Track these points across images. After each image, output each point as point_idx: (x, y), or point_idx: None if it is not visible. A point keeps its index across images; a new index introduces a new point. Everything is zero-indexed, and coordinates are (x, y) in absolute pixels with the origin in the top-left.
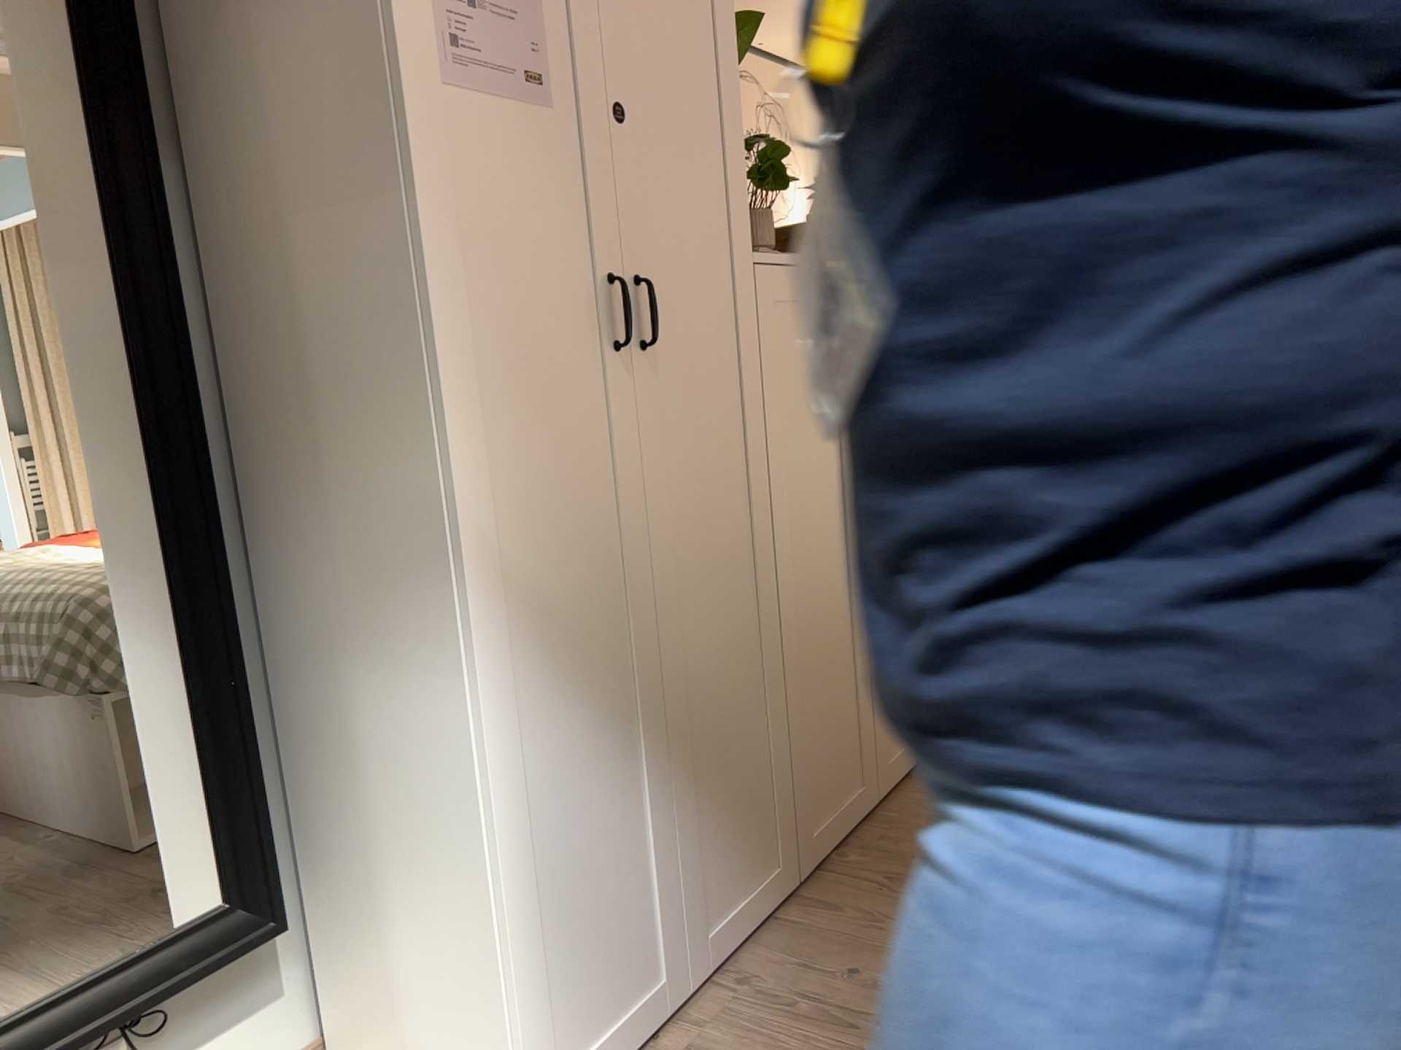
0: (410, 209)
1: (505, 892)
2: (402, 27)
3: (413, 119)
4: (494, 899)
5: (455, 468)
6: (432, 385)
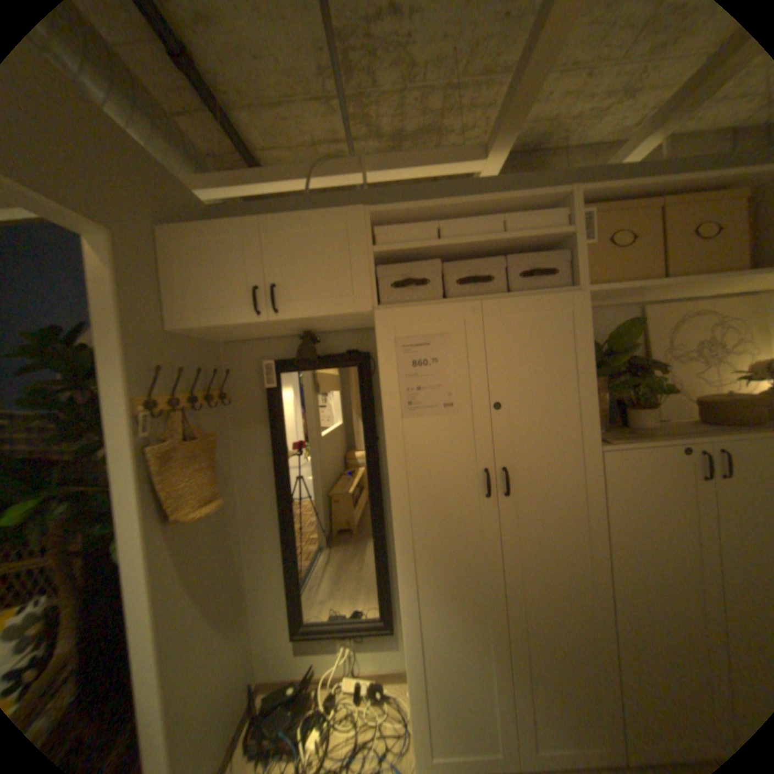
0: (389, 460)
1: (414, 680)
2: (390, 406)
3: (392, 433)
4: (409, 680)
5: (402, 538)
6: (394, 512)
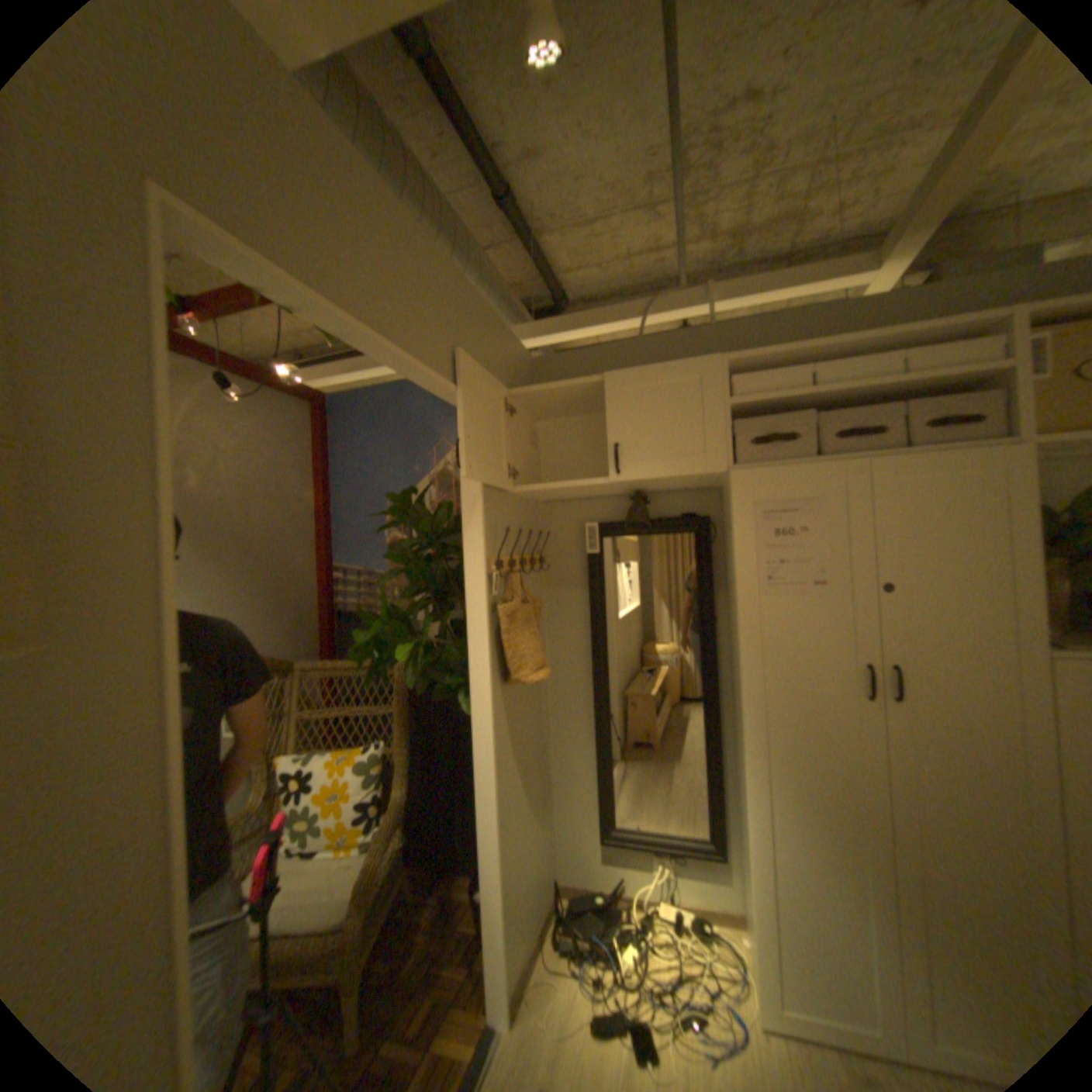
0: (741, 644)
1: (763, 910)
2: (744, 582)
3: (746, 612)
4: (756, 908)
5: (753, 737)
6: (744, 705)
